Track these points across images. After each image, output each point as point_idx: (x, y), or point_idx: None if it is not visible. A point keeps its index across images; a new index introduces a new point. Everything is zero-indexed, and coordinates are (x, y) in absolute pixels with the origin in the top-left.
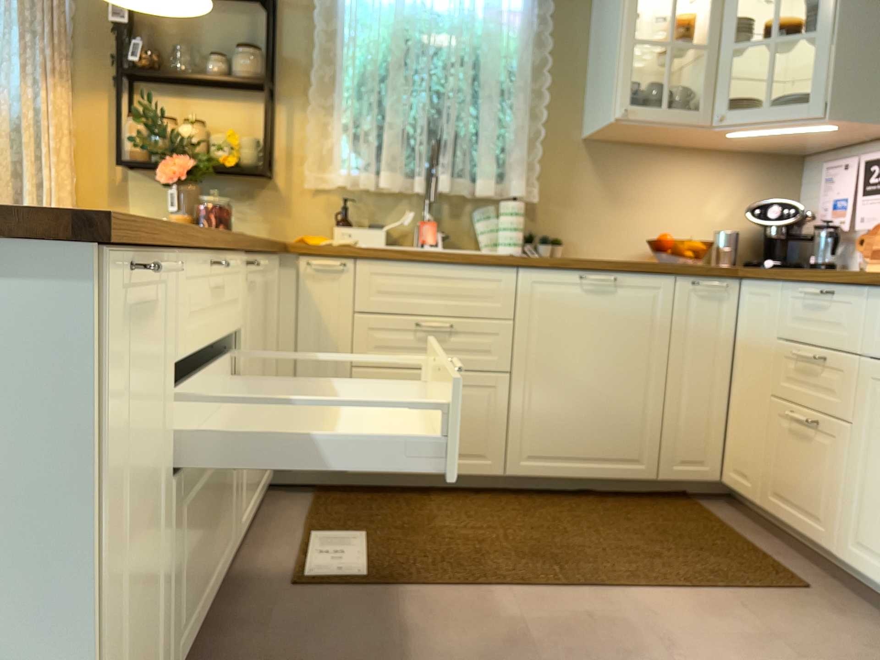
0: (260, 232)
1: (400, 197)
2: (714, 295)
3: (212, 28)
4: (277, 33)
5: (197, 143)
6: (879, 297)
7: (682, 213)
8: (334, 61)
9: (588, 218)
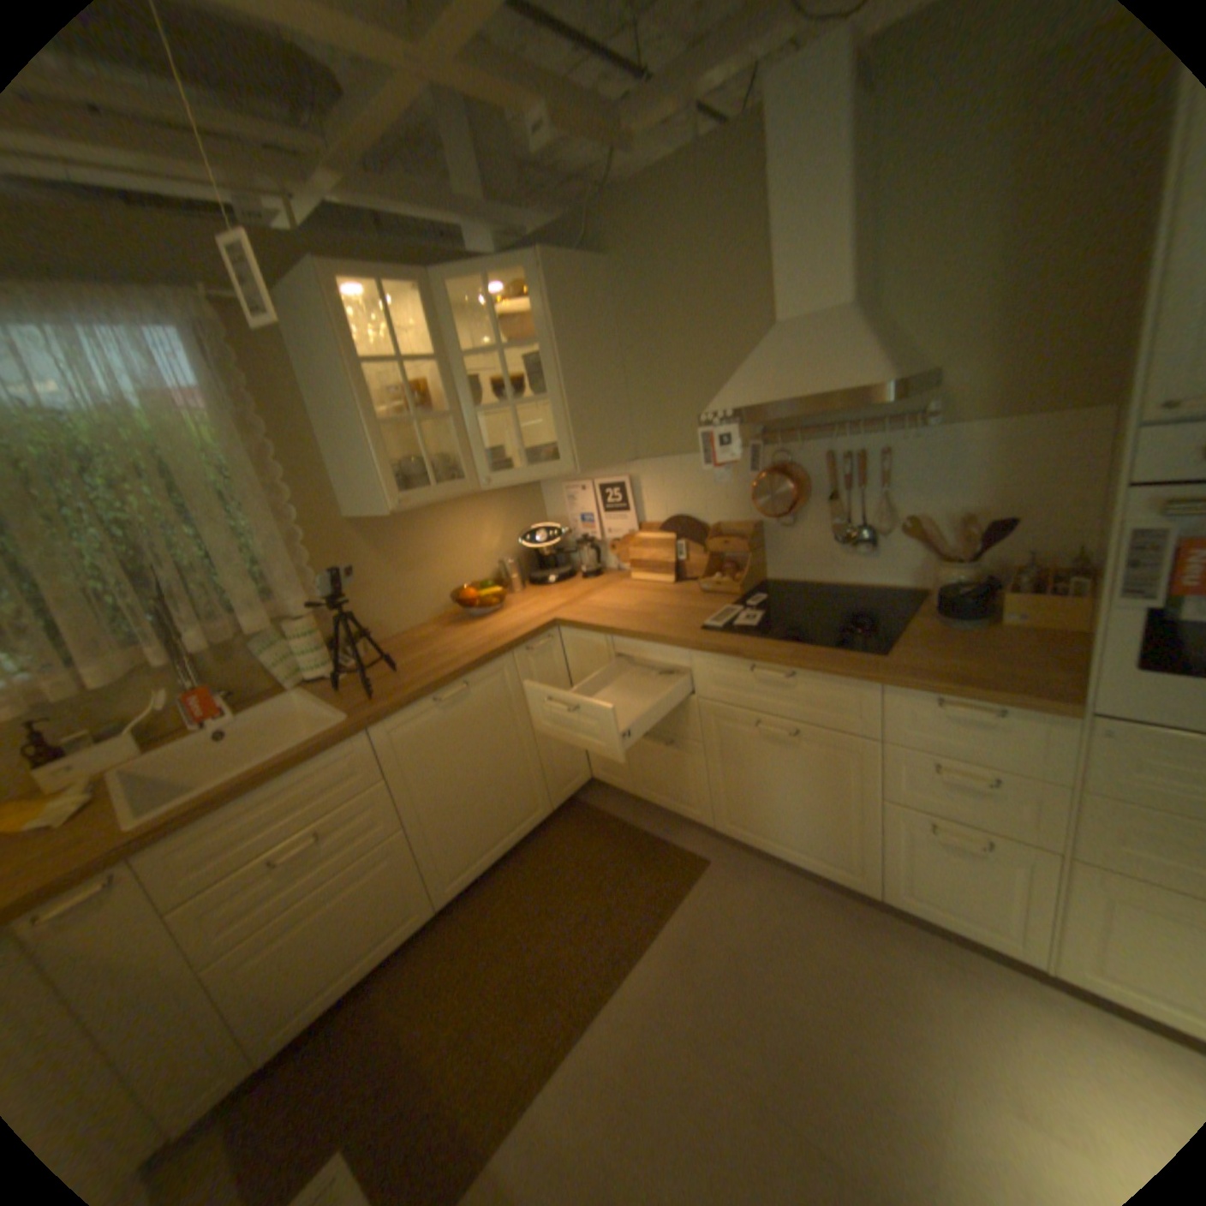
0: None
1: (126, 679)
2: (542, 651)
3: None
4: None
5: None
6: (699, 656)
7: (462, 556)
8: None
9: (381, 597)
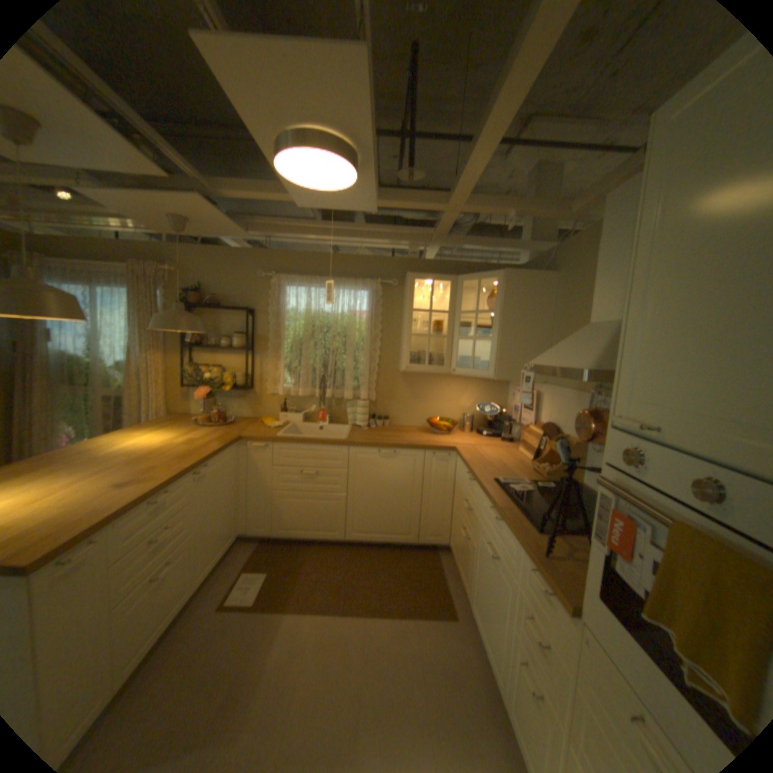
0: (249, 412)
1: (312, 396)
2: (443, 459)
3: (226, 322)
4: (255, 323)
5: (214, 379)
6: (483, 491)
7: (448, 403)
8: (280, 336)
9: (402, 406)
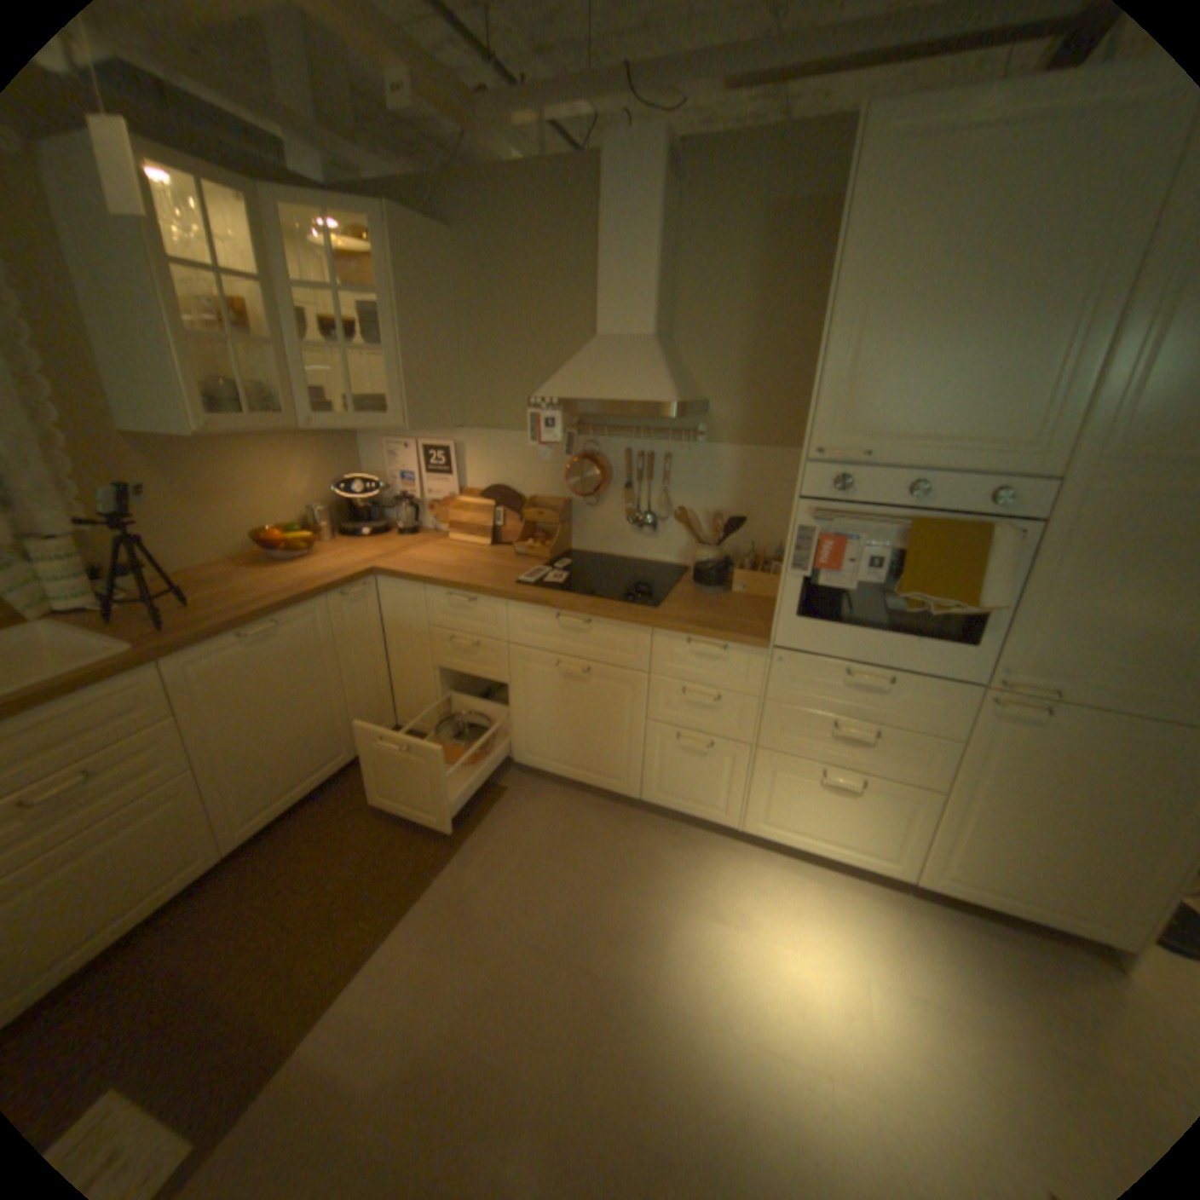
0: None
1: None
2: (358, 597)
3: None
4: None
5: None
6: (514, 606)
7: (265, 496)
8: None
9: (162, 527)
